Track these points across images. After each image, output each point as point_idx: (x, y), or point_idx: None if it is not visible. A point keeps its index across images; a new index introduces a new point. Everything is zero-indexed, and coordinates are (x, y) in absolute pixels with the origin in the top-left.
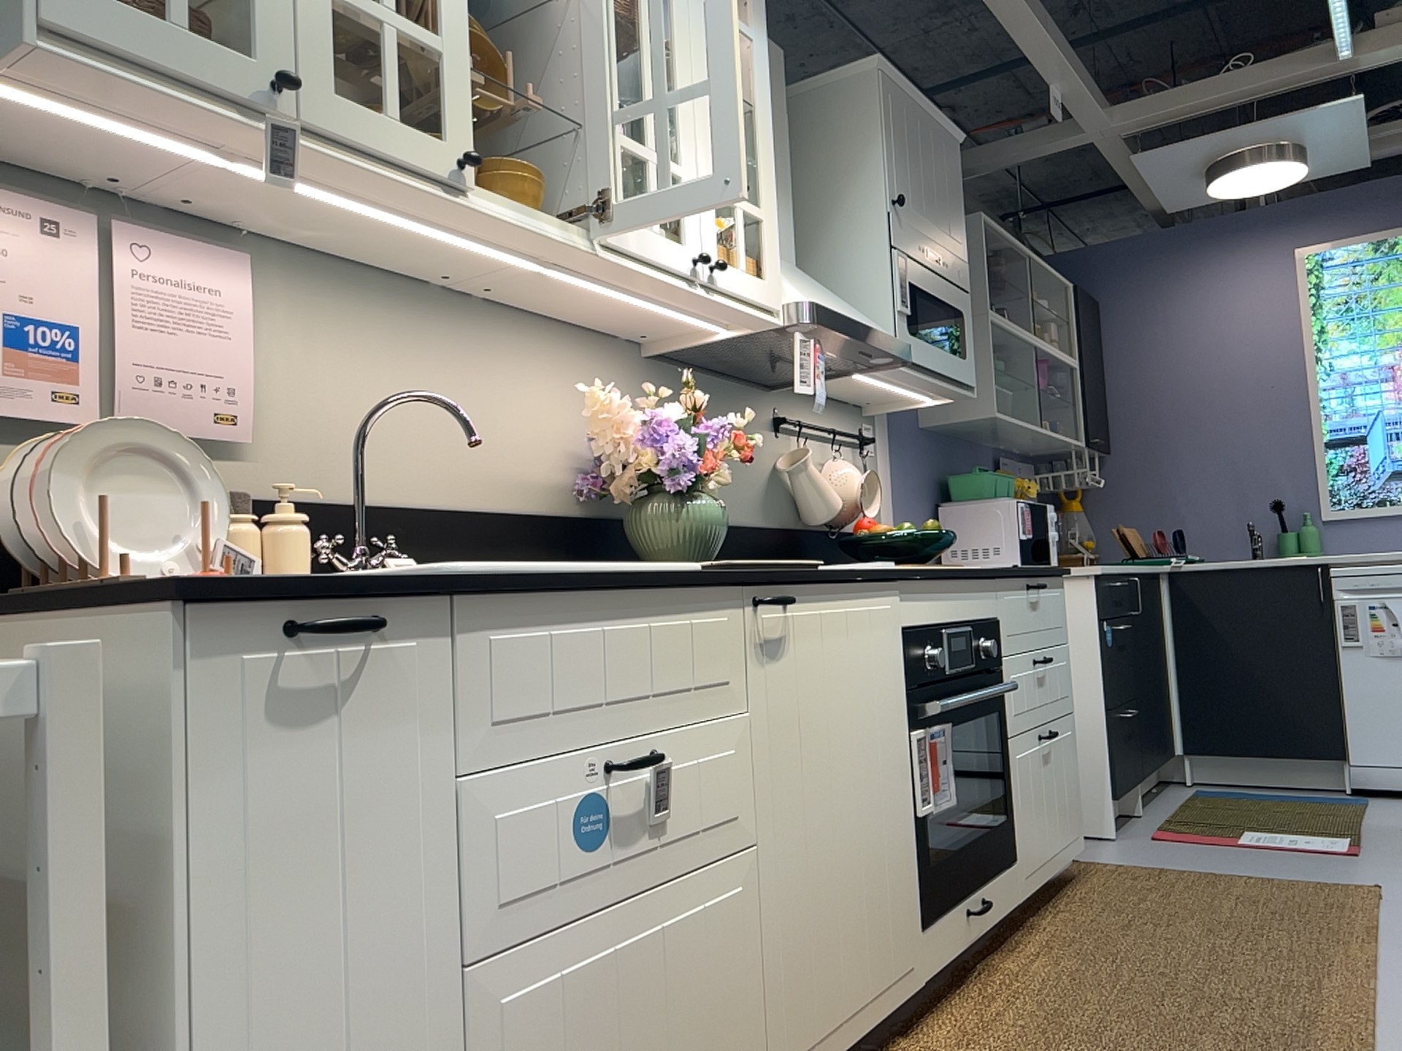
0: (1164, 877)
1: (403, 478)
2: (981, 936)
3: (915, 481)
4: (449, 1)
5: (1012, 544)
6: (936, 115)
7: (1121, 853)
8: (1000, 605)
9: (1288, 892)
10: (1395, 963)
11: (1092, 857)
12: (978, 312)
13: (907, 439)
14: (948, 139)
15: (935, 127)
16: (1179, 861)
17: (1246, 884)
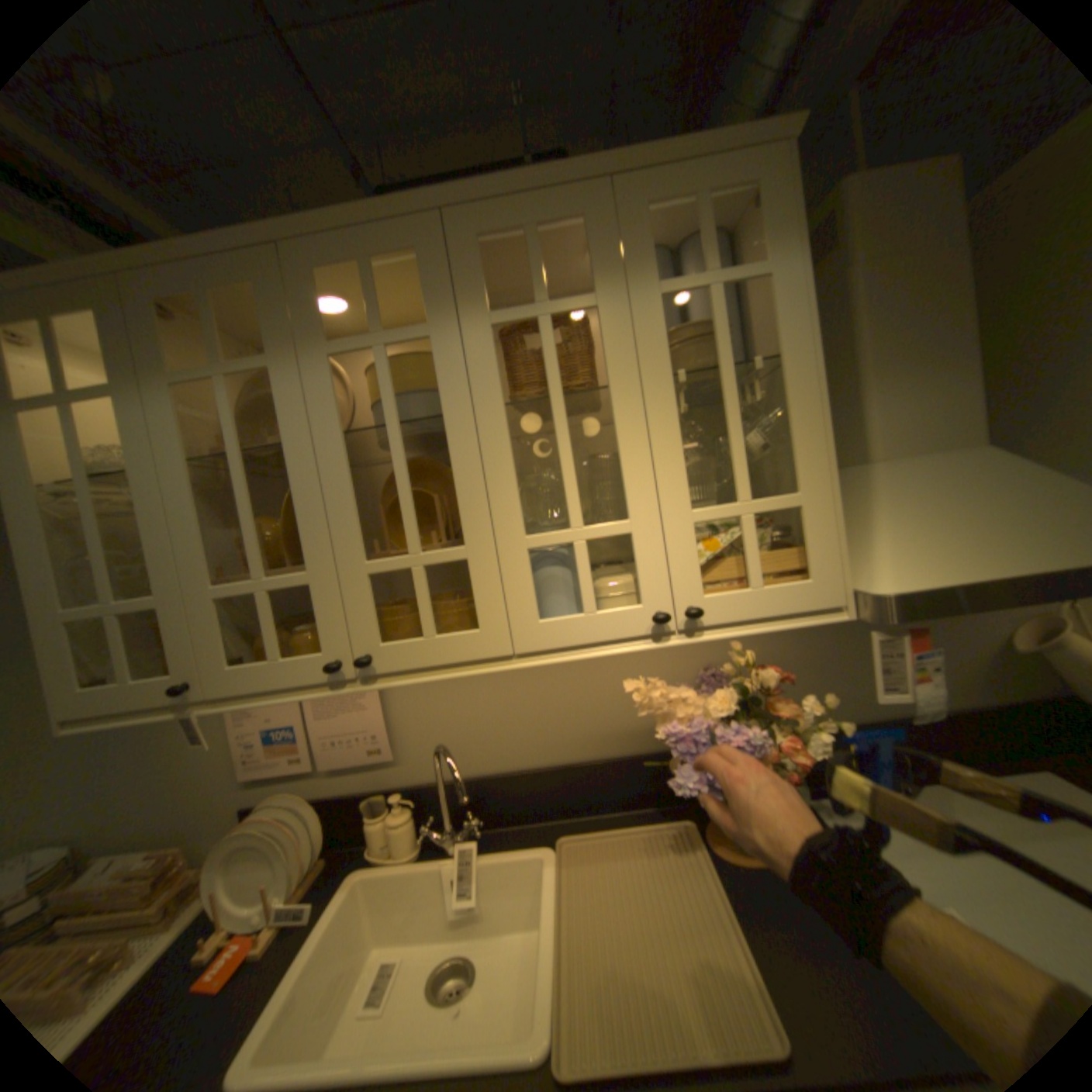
0: None
1: (507, 754)
2: None
3: None
4: (309, 536)
5: None
6: None
7: None
8: None
9: None
10: None
11: None
12: None
13: None
14: None
15: None
16: None
17: None
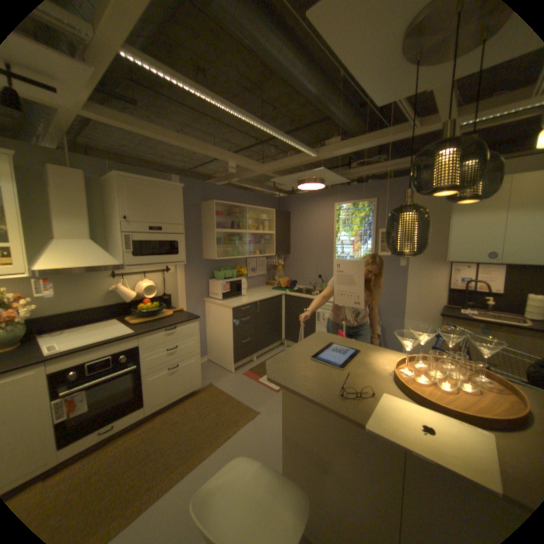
0: (217, 397)
1: None
2: (109, 435)
3: (197, 274)
4: None
5: (222, 293)
6: (161, 181)
7: (225, 381)
8: (139, 342)
9: (233, 413)
10: (208, 460)
11: (216, 382)
12: (213, 229)
13: (194, 263)
14: (171, 187)
15: (161, 185)
16: (232, 389)
17: (229, 406)
